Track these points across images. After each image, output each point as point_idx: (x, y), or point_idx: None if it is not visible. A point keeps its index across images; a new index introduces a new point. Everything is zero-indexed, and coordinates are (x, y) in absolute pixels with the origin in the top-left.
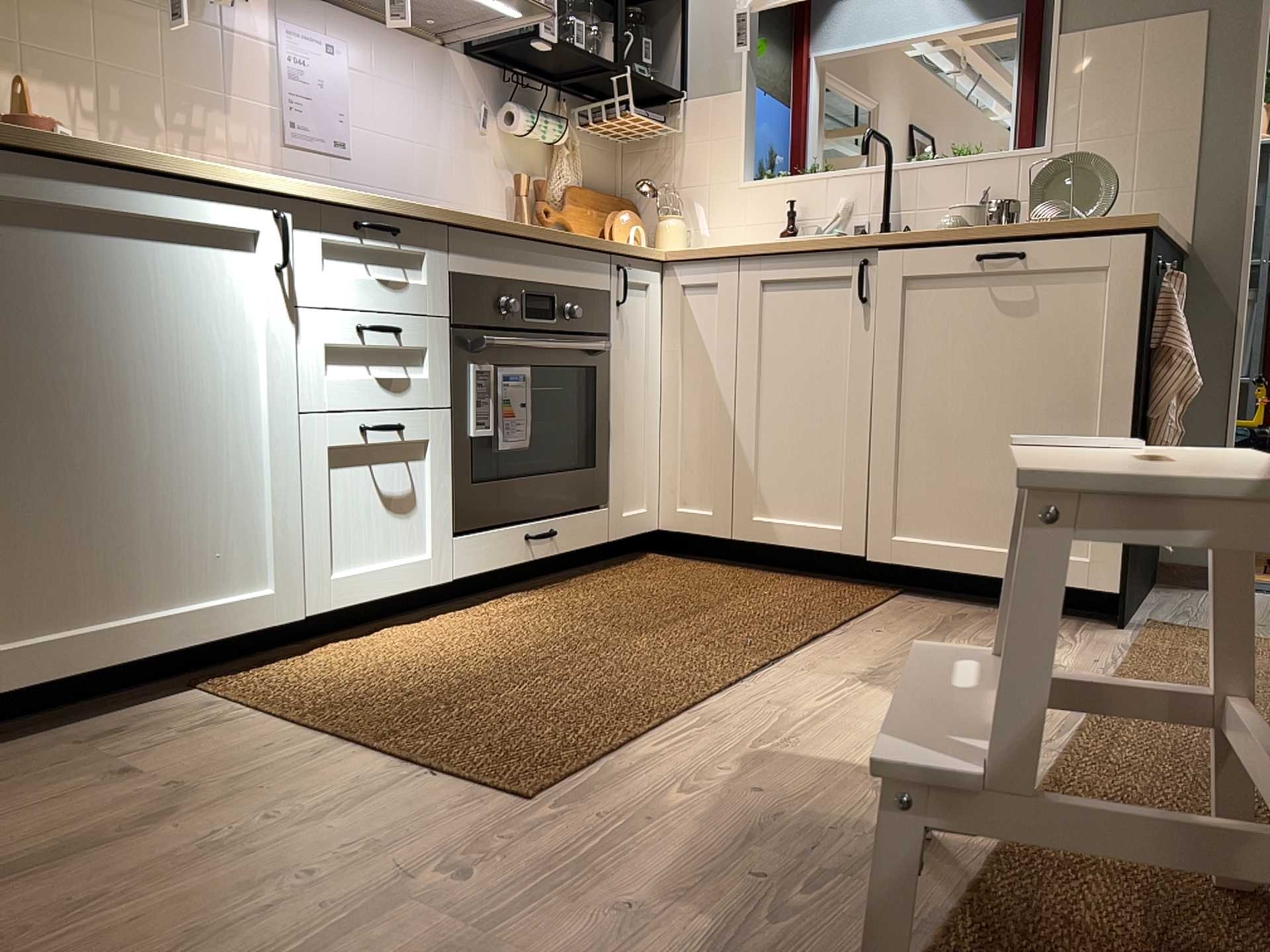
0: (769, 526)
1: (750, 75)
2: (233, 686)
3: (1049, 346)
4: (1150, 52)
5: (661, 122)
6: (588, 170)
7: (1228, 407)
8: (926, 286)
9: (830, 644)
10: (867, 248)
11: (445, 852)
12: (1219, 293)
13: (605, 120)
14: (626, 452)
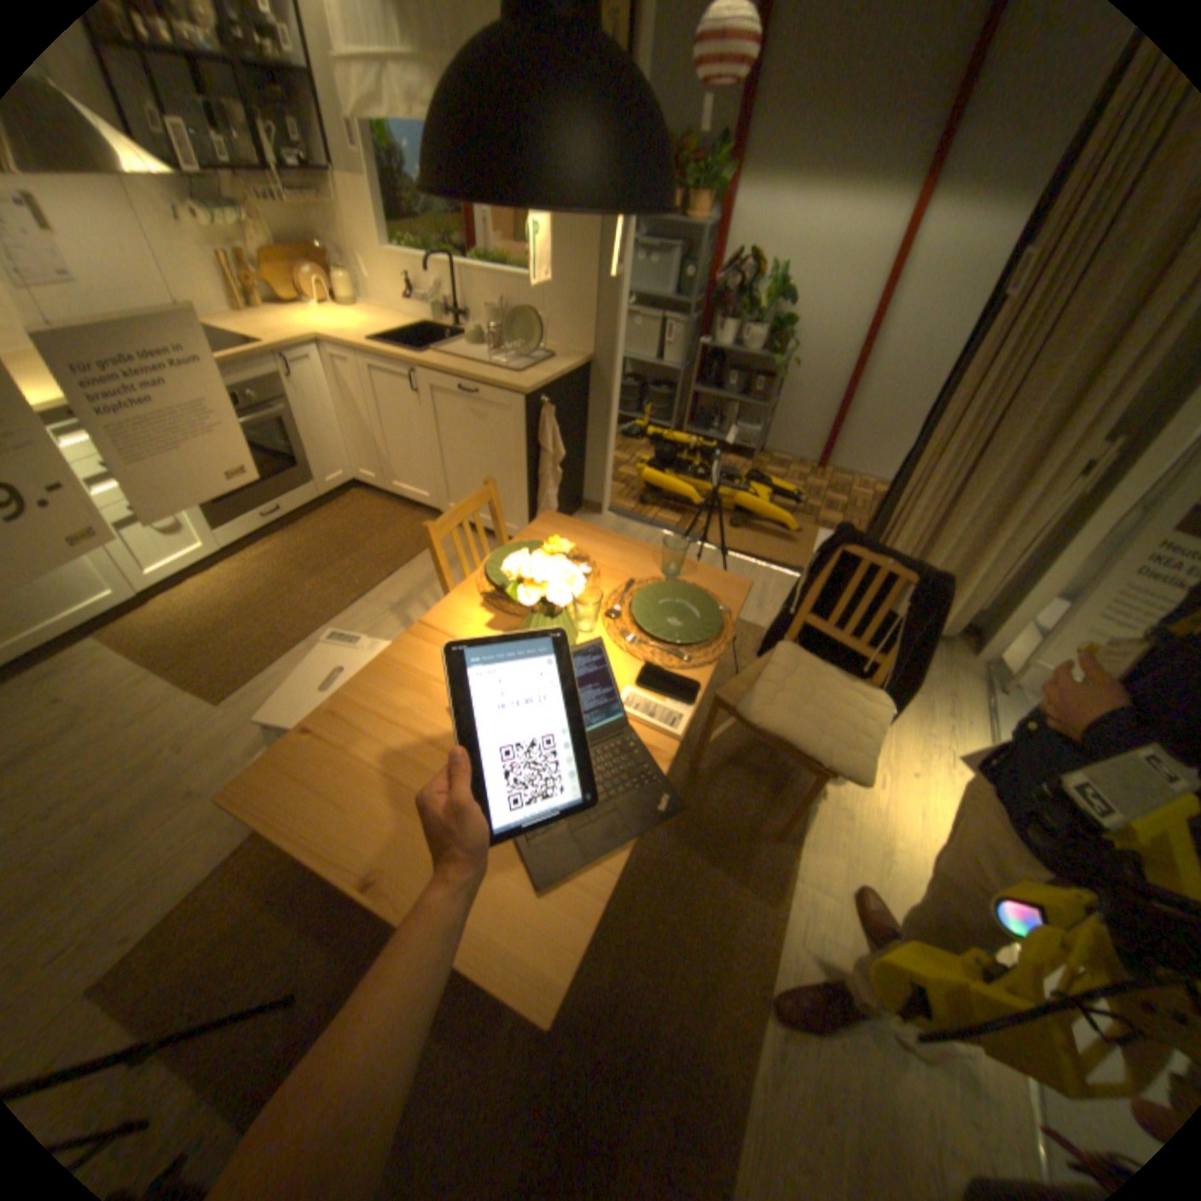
0: (400, 489)
1: (371, 161)
2: (107, 637)
3: (496, 438)
4: (579, 228)
5: (317, 195)
6: (279, 222)
7: (609, 440)
8: (443, 393)
9: (392, 582)
10: (413, 364)
11: (174, 740)
12: (608, 383)
13: (271, 200)
14: (320, 451)
